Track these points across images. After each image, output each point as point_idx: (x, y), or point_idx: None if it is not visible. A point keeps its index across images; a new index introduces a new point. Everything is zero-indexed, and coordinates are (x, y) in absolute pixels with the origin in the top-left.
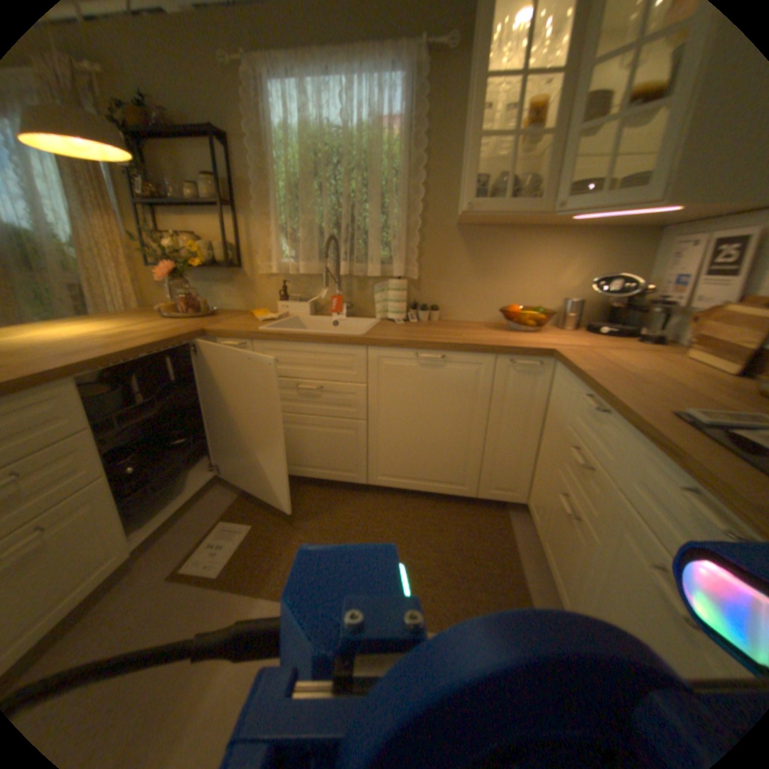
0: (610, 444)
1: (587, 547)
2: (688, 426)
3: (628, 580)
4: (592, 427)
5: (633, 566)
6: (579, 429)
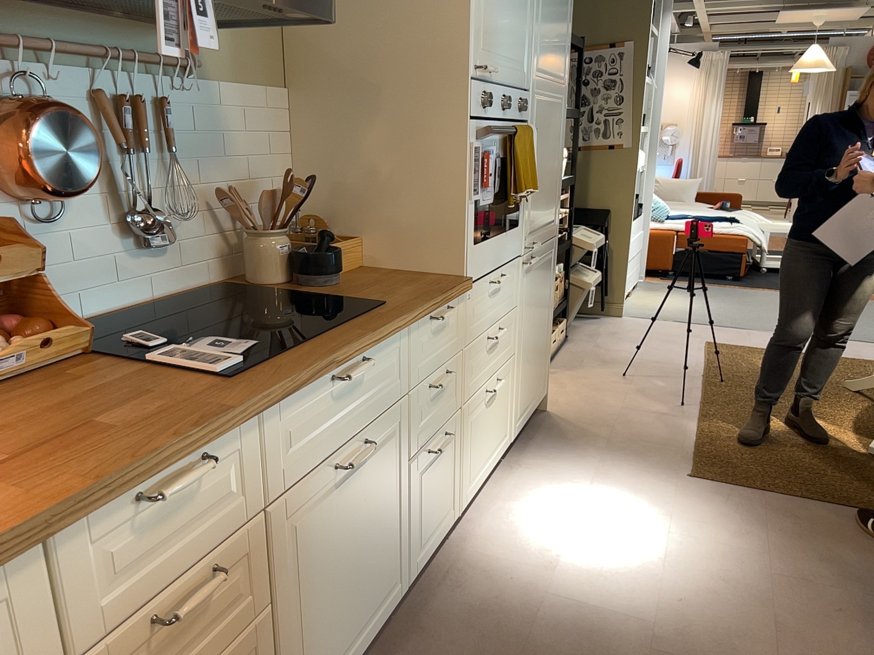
0: (228, 490)
1: (253, 654)
2: (256, 368)
3: (314, 545)
4: (169, 536)
5: (313, 524)
6: (129, 599)
